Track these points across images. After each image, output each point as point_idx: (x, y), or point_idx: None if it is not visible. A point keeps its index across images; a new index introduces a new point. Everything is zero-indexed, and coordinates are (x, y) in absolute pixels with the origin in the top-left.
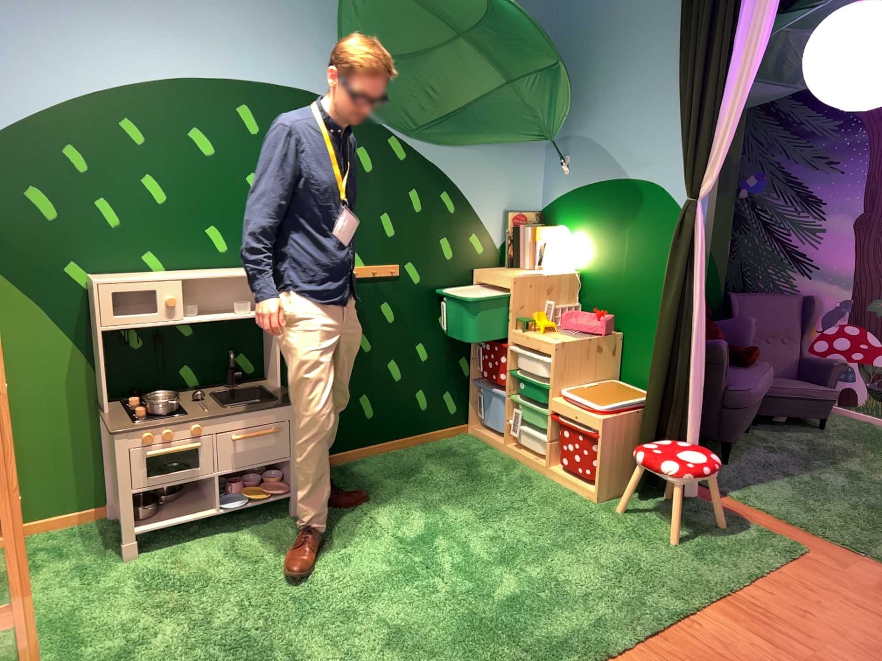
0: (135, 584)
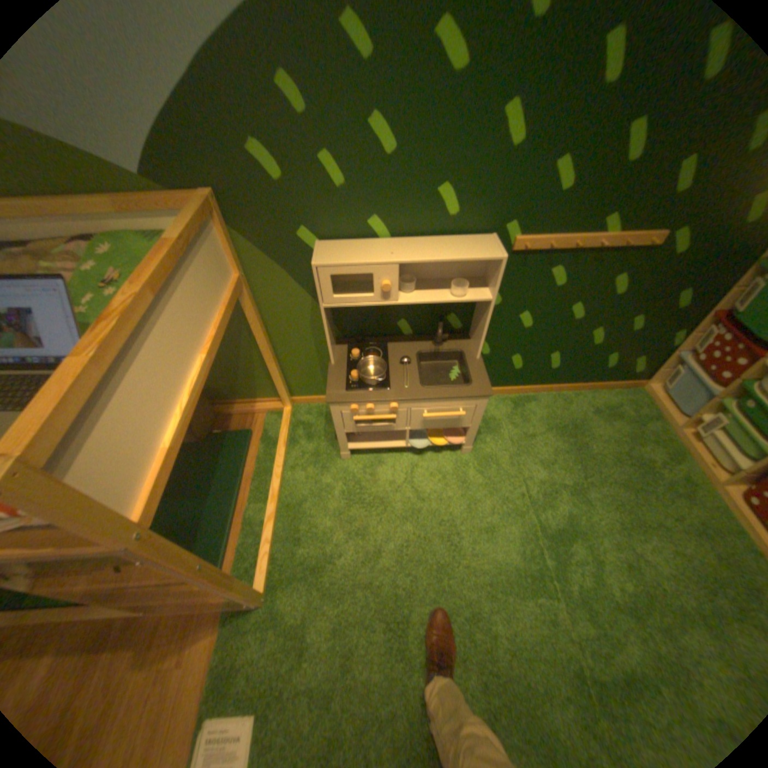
0: (342, 489)
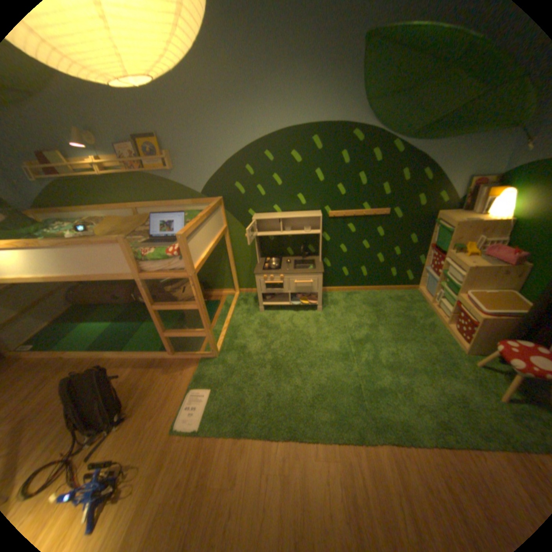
0: (258, 322)
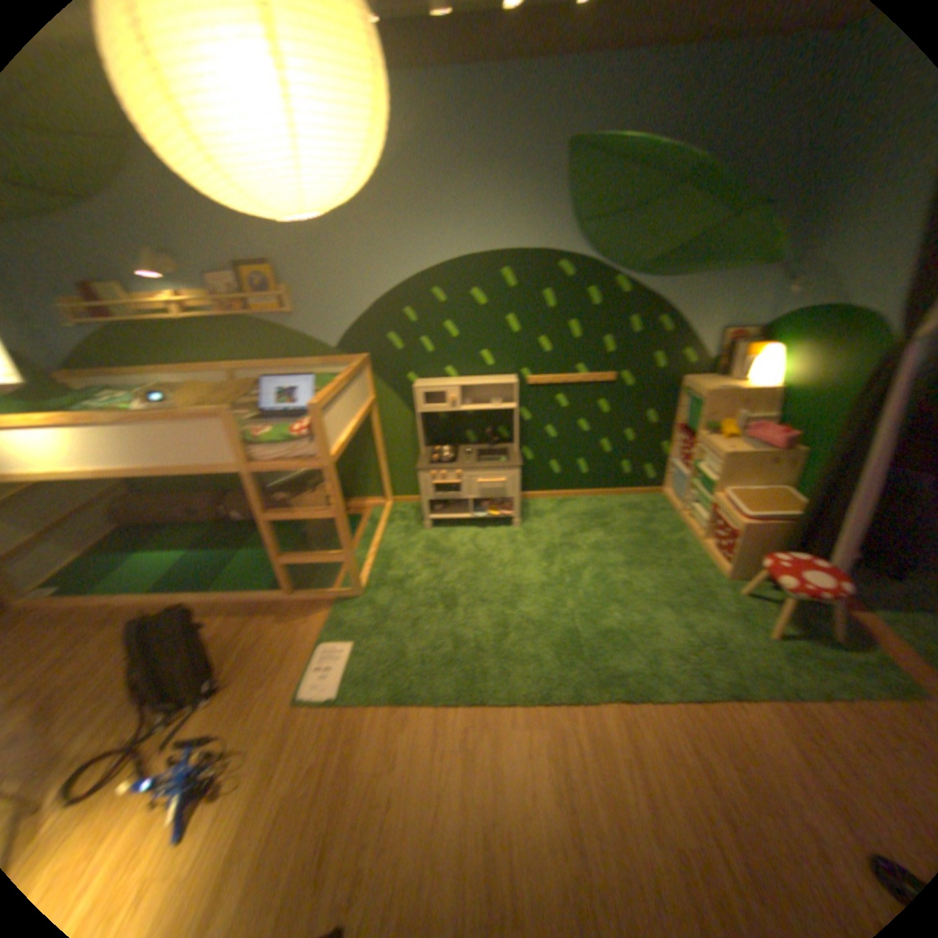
0: (422, 545)
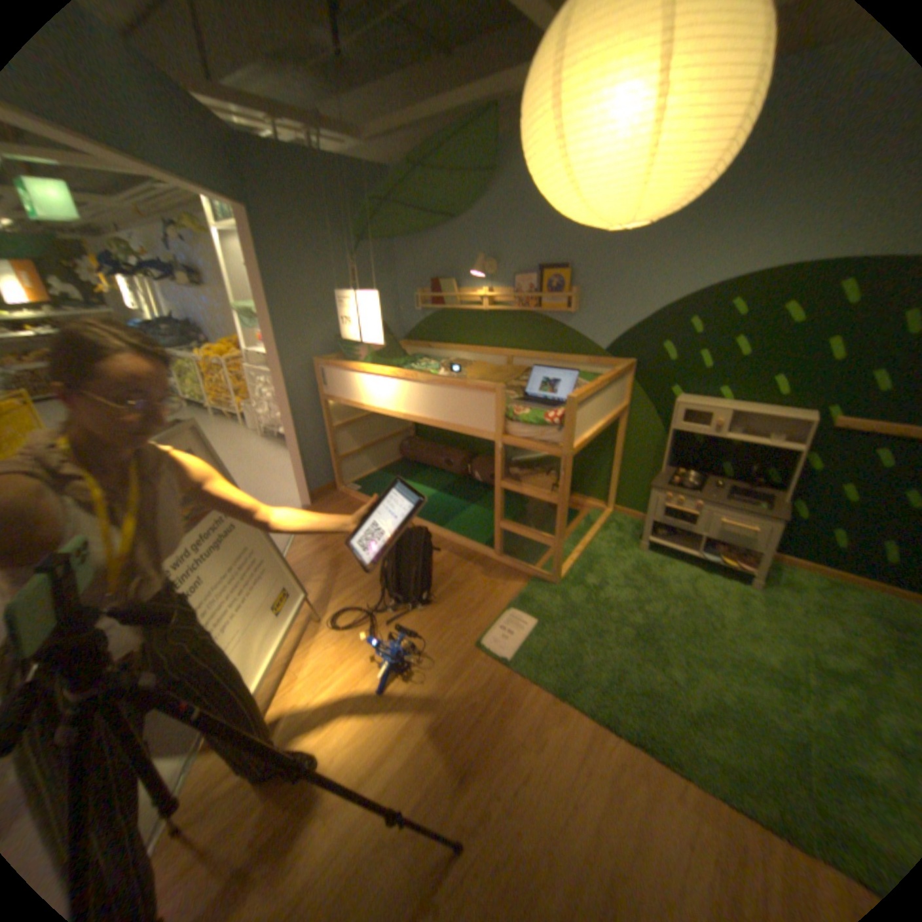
0: (632, 564)
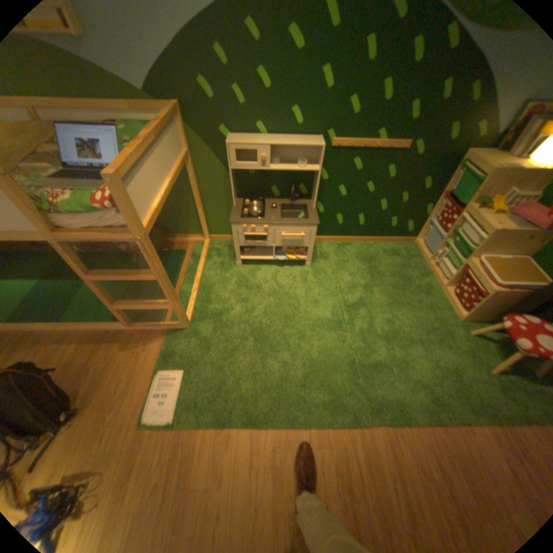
0: (236, 281)
